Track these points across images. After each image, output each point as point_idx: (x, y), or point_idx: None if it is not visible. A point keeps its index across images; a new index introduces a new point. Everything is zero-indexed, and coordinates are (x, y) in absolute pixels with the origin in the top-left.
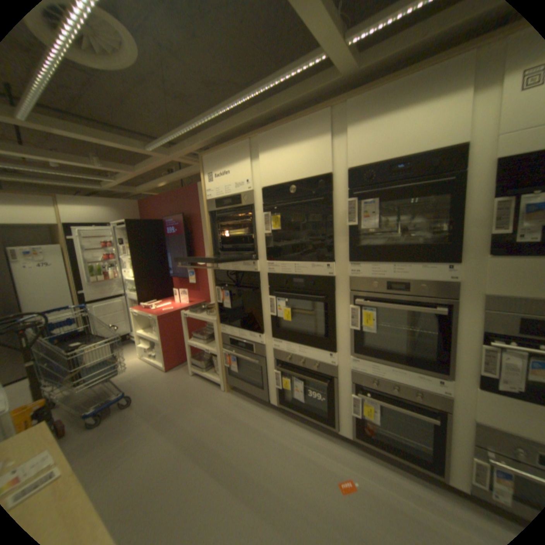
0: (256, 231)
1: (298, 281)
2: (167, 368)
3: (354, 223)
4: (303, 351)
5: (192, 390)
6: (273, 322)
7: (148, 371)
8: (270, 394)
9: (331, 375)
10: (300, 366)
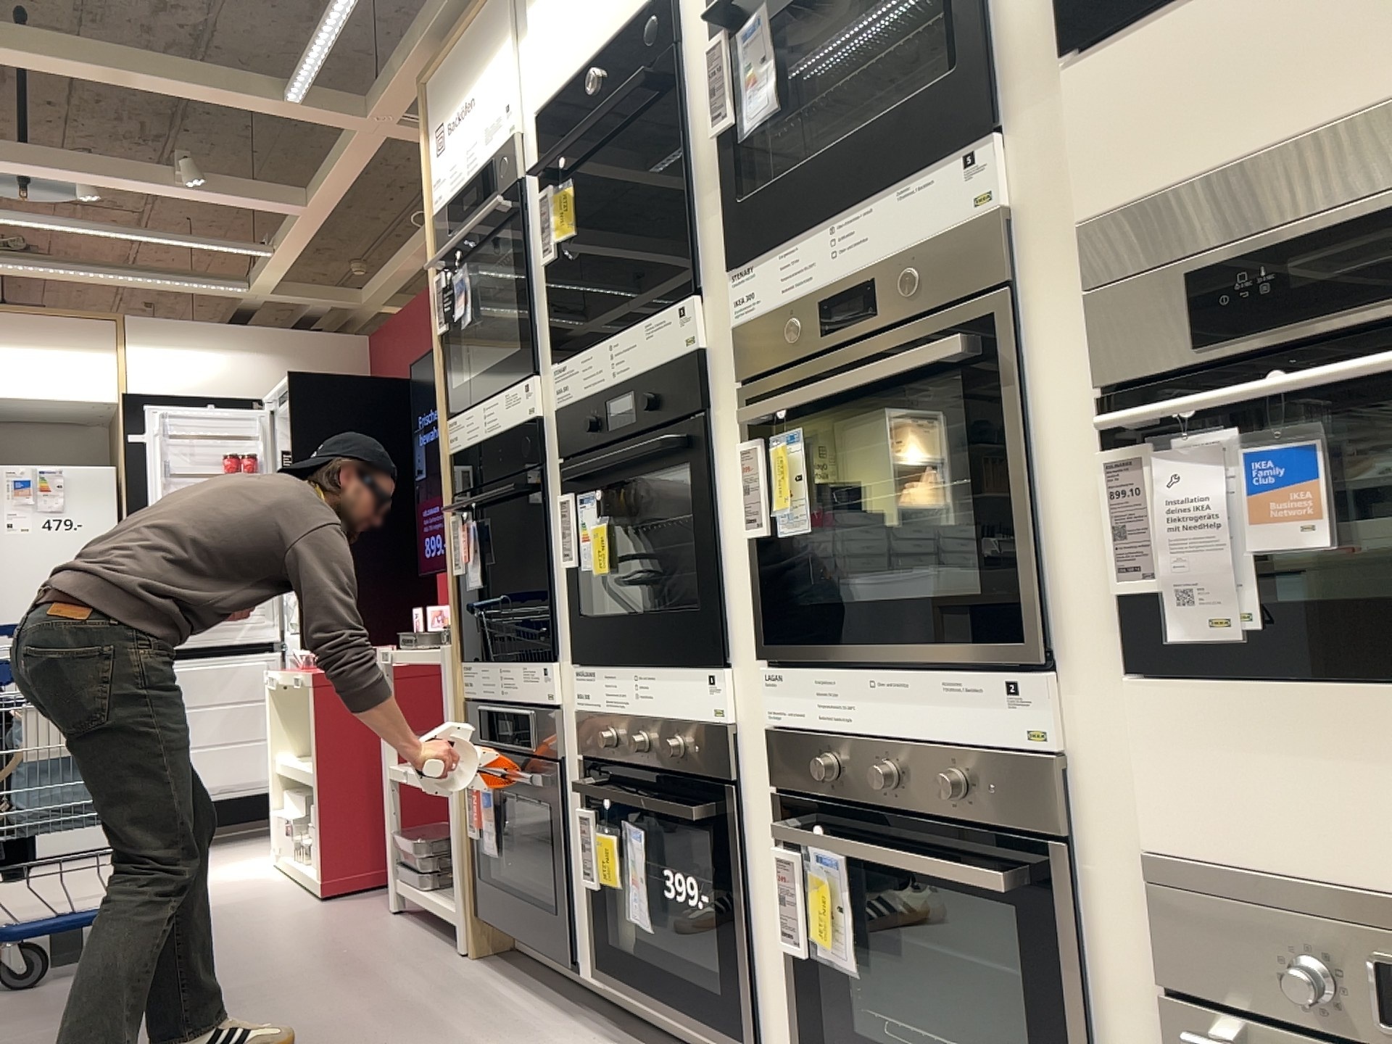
0: (531, 269)
1: (624, 405)
2: (329, 880)
3: (724, 121)
4: (644, 690)
5: (367, 942)
6: (571, 597)
7: (278, 891)
8: (578, 926)
9: (717, 776)
10: (641, 764)
